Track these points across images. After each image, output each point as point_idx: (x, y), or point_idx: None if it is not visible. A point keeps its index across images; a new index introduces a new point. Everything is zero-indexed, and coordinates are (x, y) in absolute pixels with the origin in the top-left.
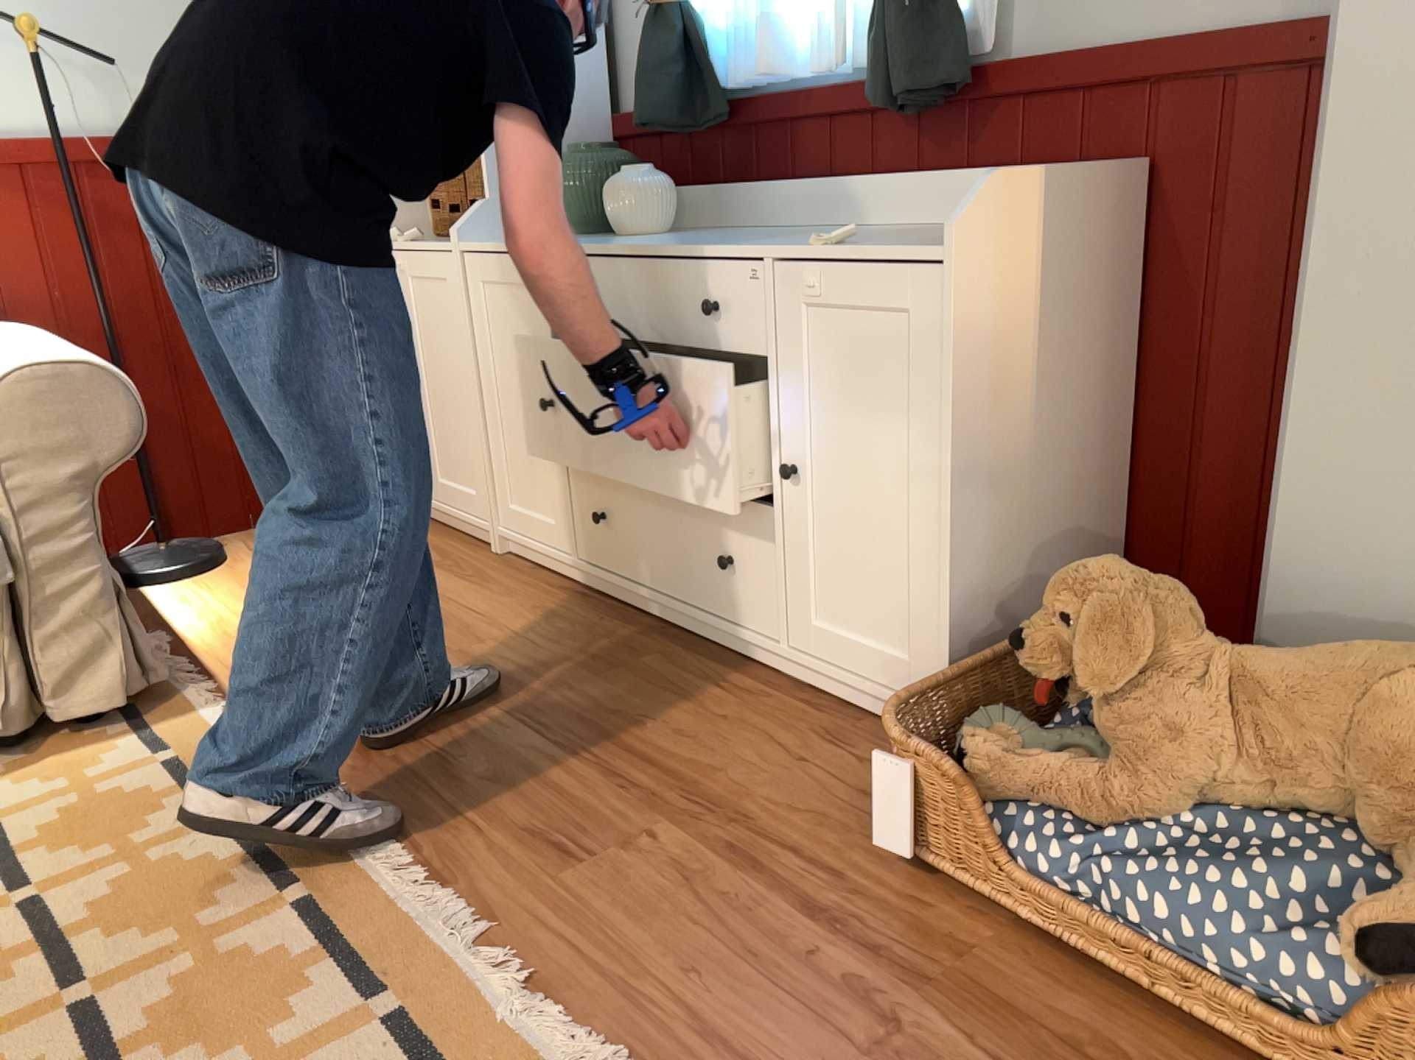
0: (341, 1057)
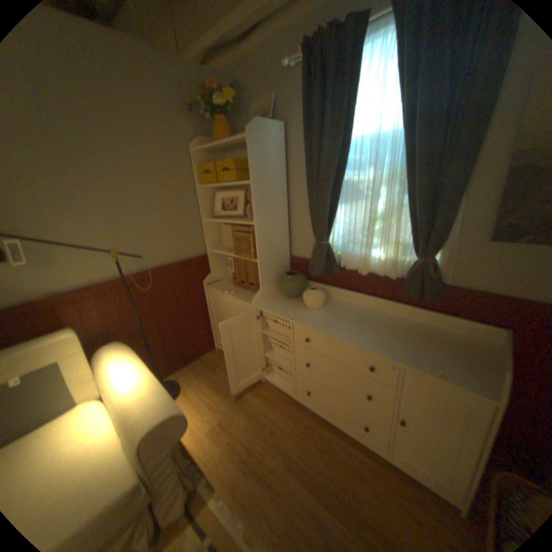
0: None
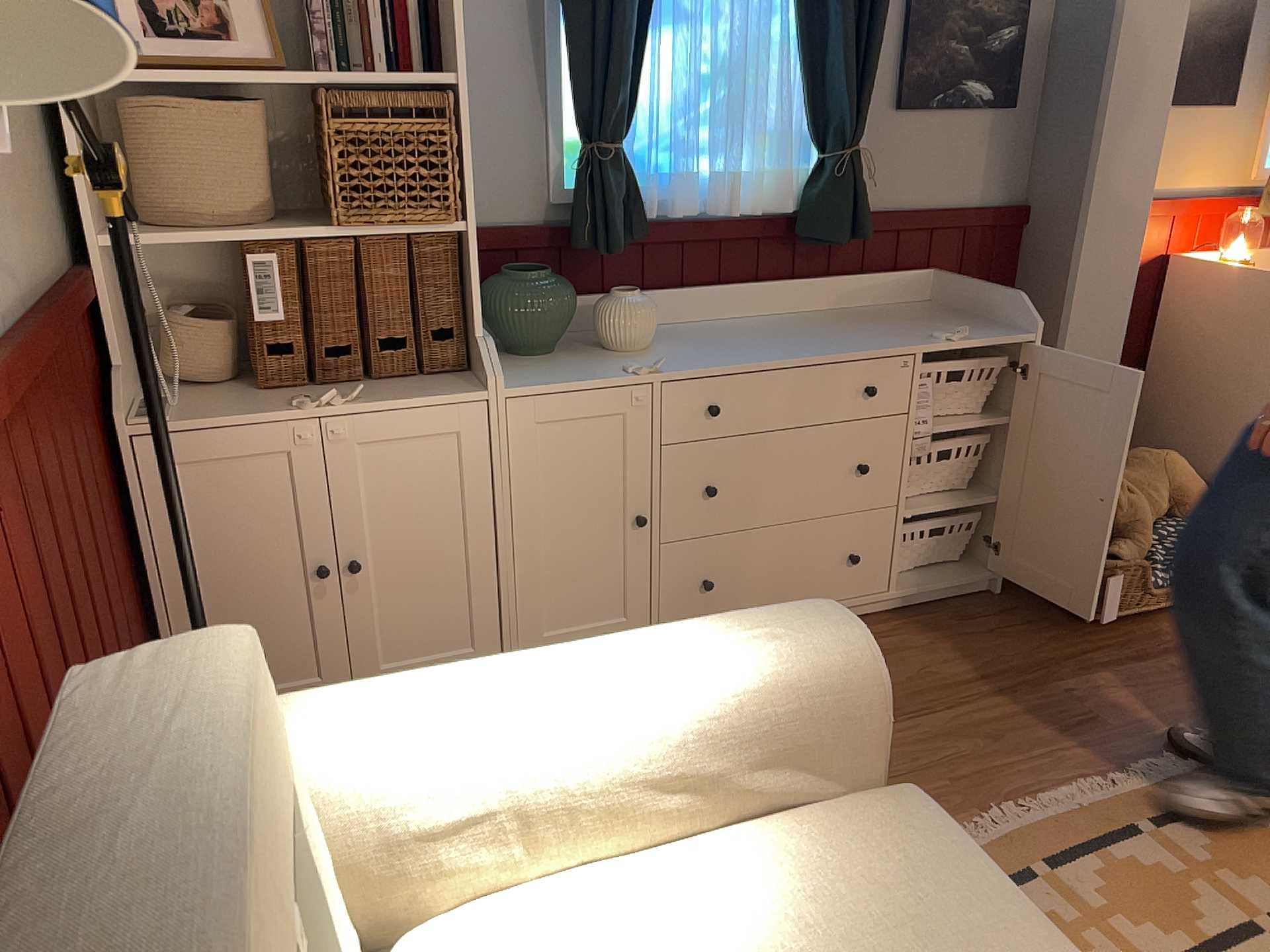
0: None
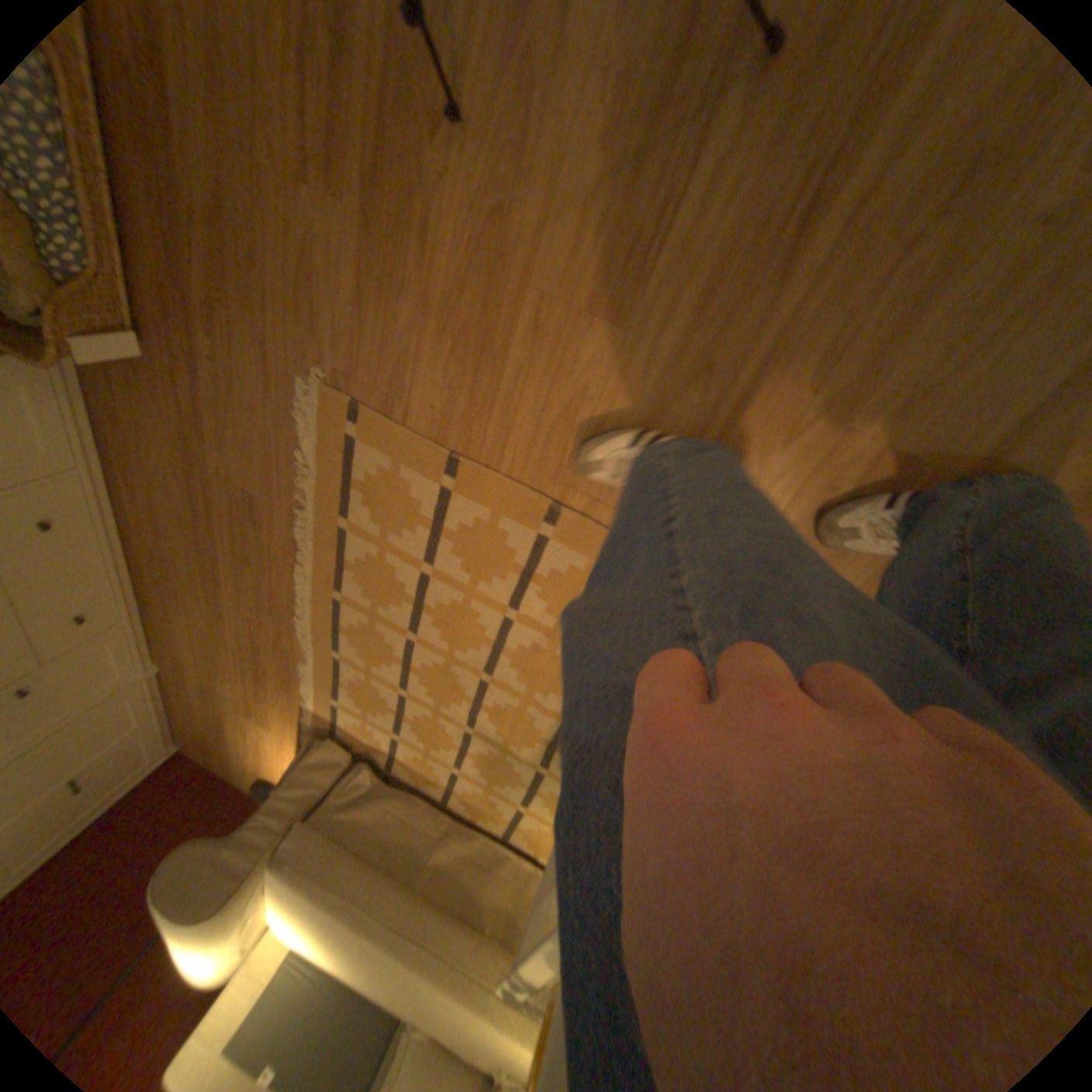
0: (360, 520)
